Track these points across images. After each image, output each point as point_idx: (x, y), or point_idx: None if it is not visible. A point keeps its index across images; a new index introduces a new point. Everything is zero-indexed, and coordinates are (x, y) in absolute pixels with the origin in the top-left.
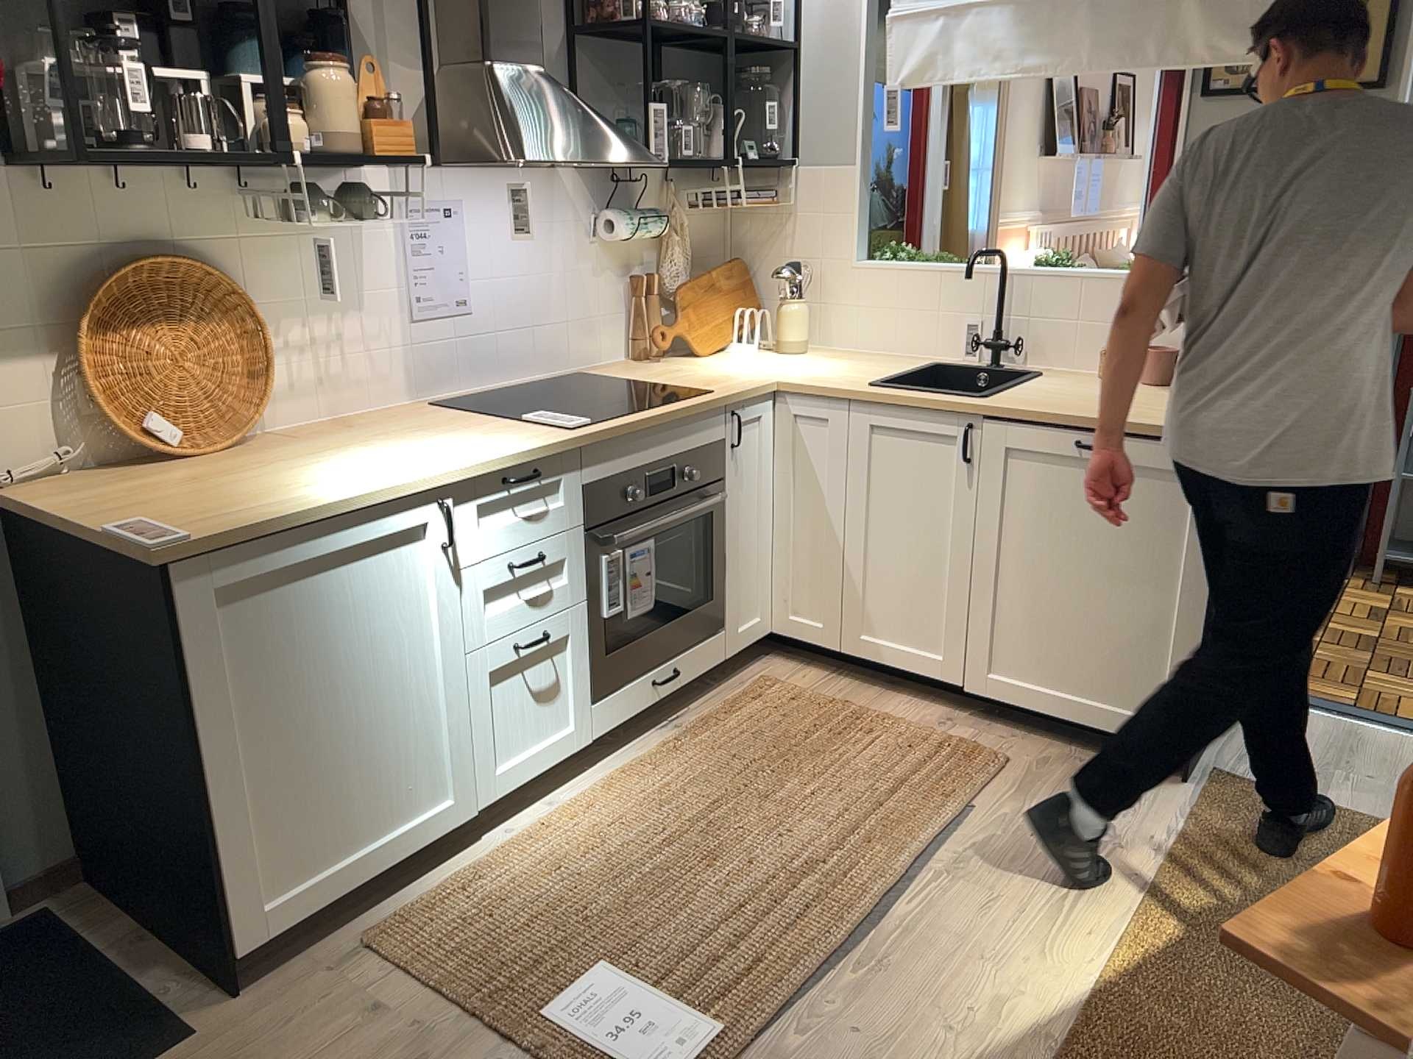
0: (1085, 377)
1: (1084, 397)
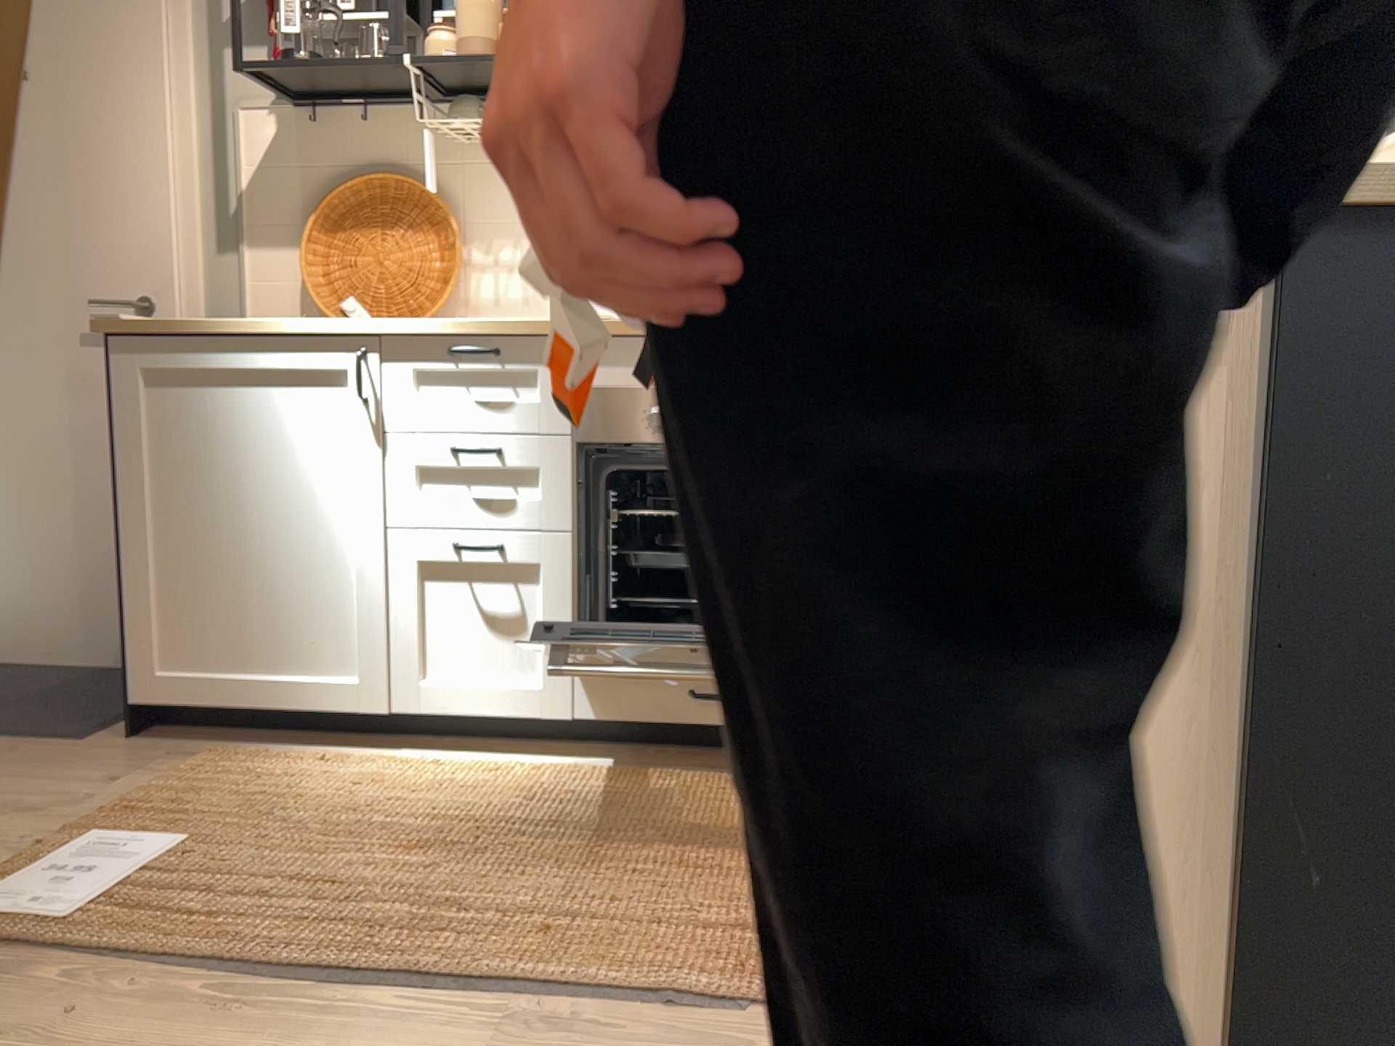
0: None
1: None
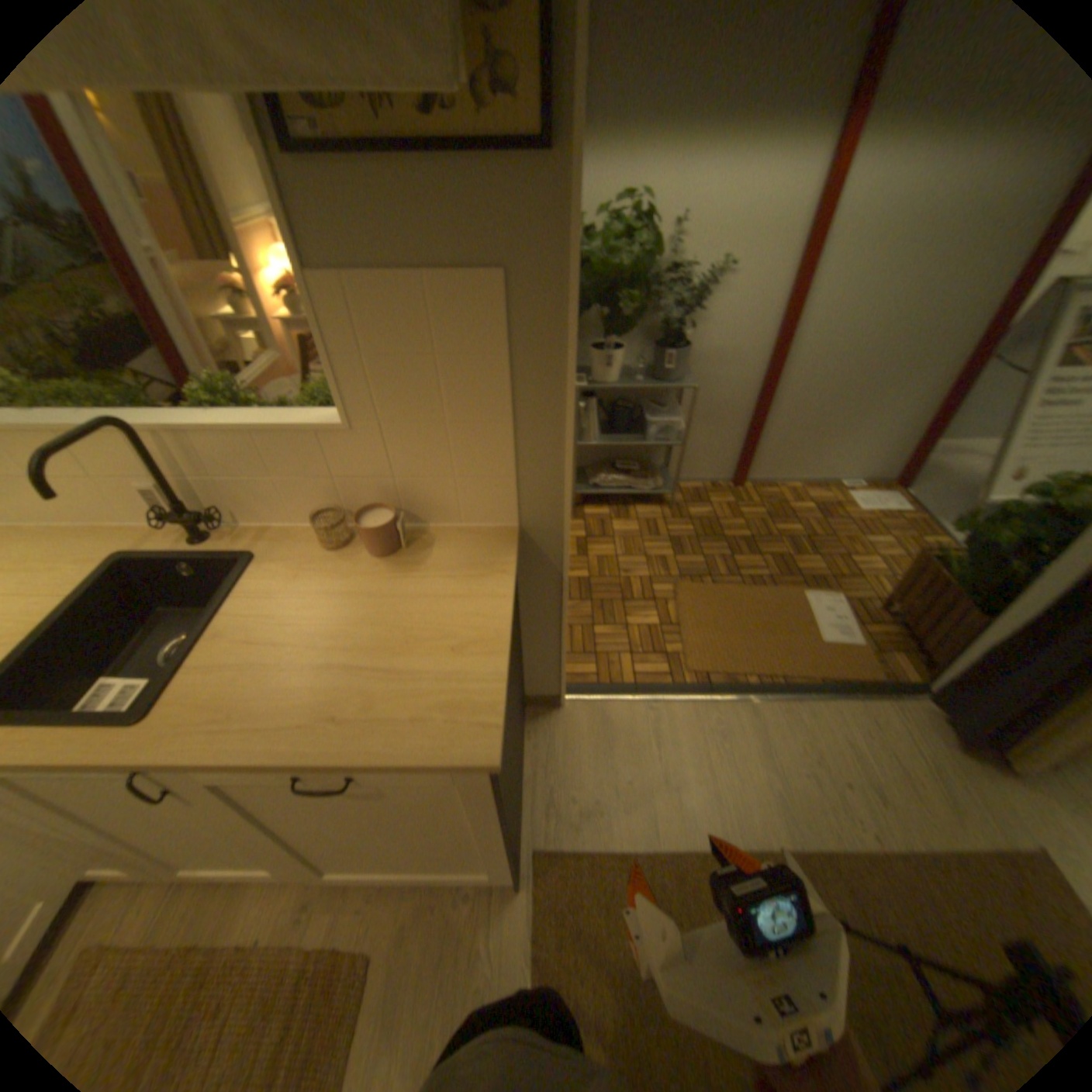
0: (306, 545)
1: (294, 643)
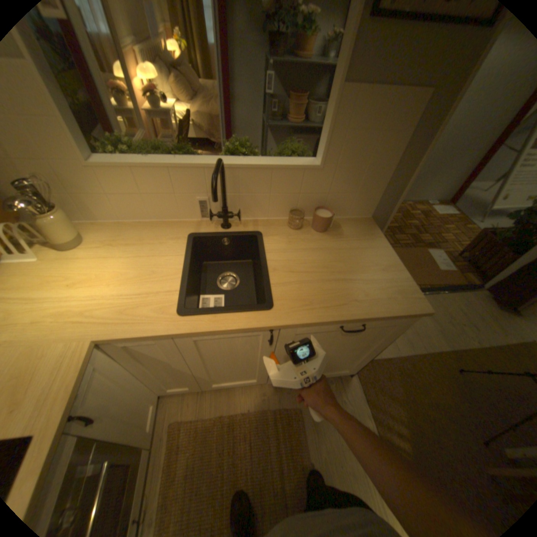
0: (280, 228)
1: (311, 271)
